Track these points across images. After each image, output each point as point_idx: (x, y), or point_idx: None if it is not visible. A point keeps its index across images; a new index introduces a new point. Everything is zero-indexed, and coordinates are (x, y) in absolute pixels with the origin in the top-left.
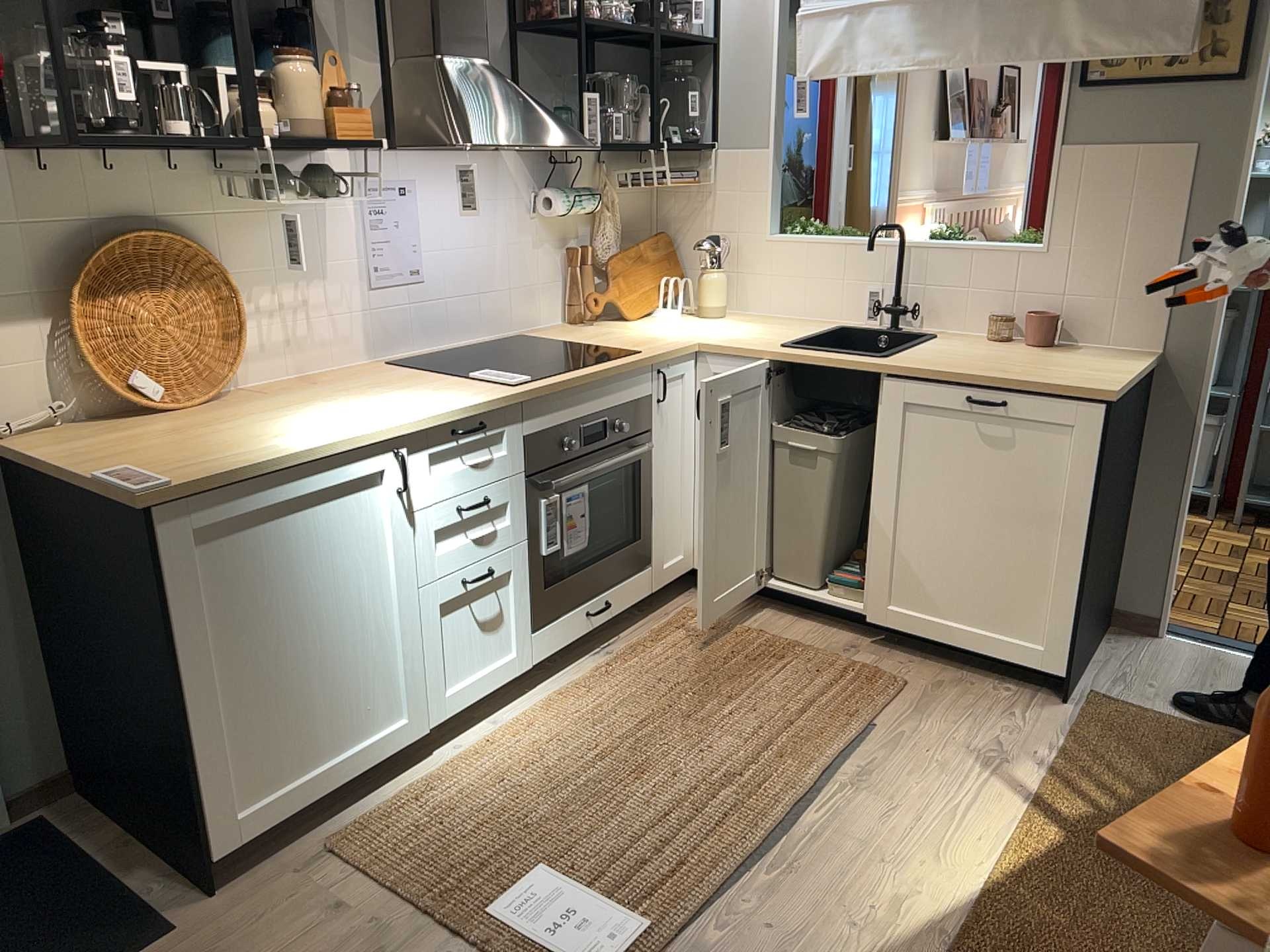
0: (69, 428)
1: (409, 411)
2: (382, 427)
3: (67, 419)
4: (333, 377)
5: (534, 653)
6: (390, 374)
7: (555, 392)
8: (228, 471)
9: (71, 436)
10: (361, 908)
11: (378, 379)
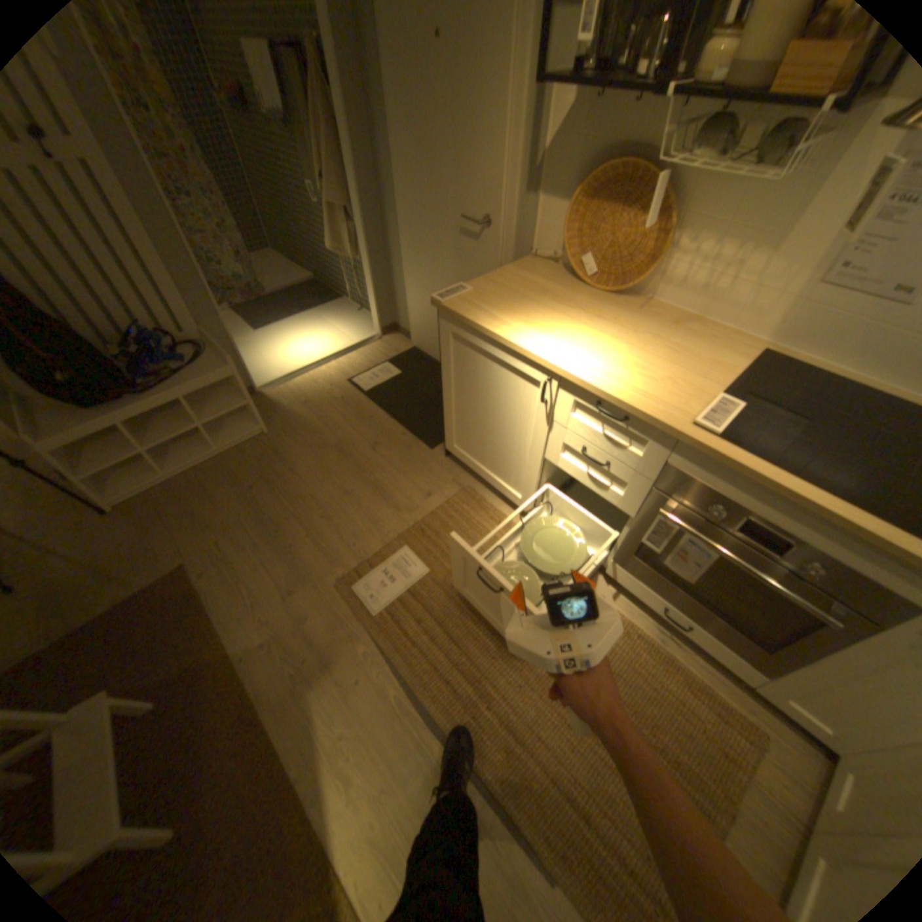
0: (551, 265)
1: (593, 366)
2: (548, 357)
3: (562, 261)
4: (706, 328)
5: (608, 567)
6: (729, 353)
7: (727, 464)
8: (464, 315)
9: (540, 268)
10: (426, 502)
11: (705, 349)
